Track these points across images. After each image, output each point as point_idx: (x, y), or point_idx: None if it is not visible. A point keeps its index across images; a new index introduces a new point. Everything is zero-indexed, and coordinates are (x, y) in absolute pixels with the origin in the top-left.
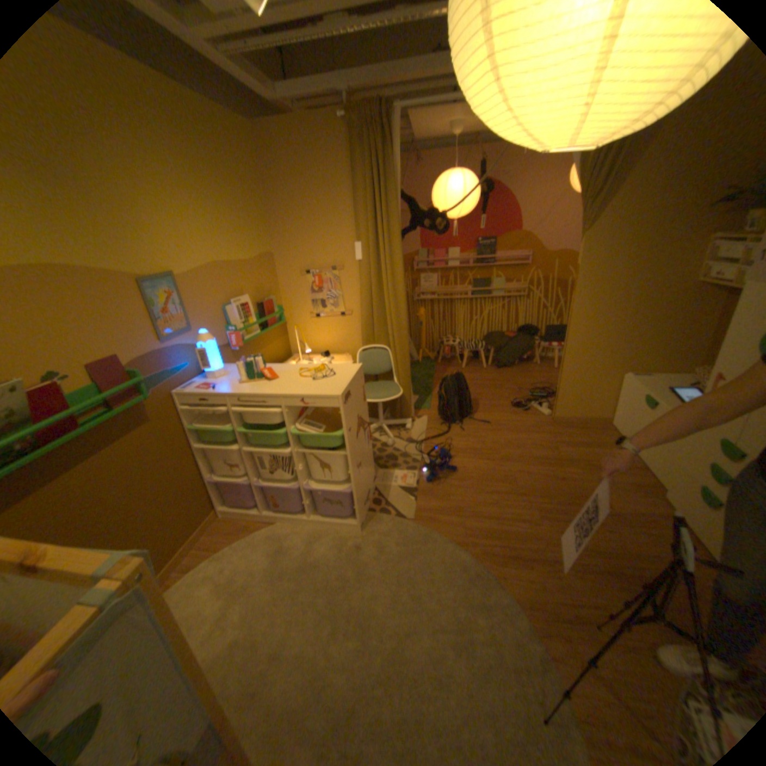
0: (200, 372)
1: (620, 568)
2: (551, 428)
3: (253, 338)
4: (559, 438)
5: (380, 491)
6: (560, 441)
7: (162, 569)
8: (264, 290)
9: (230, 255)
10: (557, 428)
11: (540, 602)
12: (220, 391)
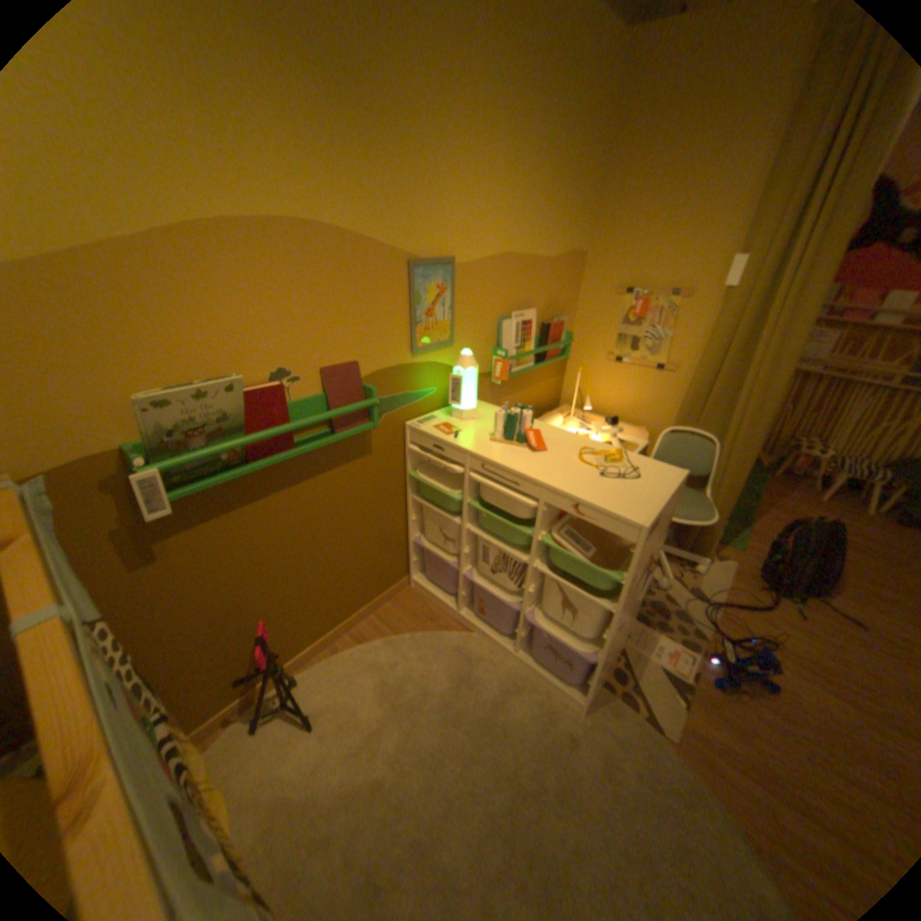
0: (444, 404)
1: None
2: None
3: (522, 372)
4: None
5: (630, 661)
6: None
7: (336, 626)
8: (557, 306)
9: (532, 245)
10: None
11: None
12: (463, 443)
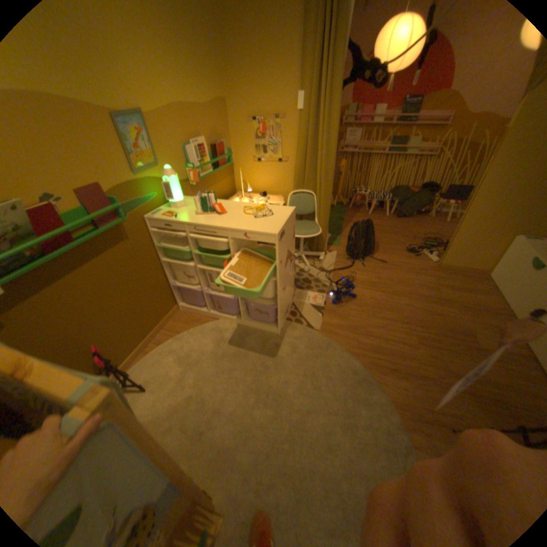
0: (165, 202)
1: (478, 390)
2: (437, 272)
3: (207, 176)
4: (442, 281)
5: (296, 306)
6: (443, 284)
7: (142, 341)
8: (217, 134)
9: (189, 96)
10: (442, 273)
11: (410, 405)
12: (181, 219)
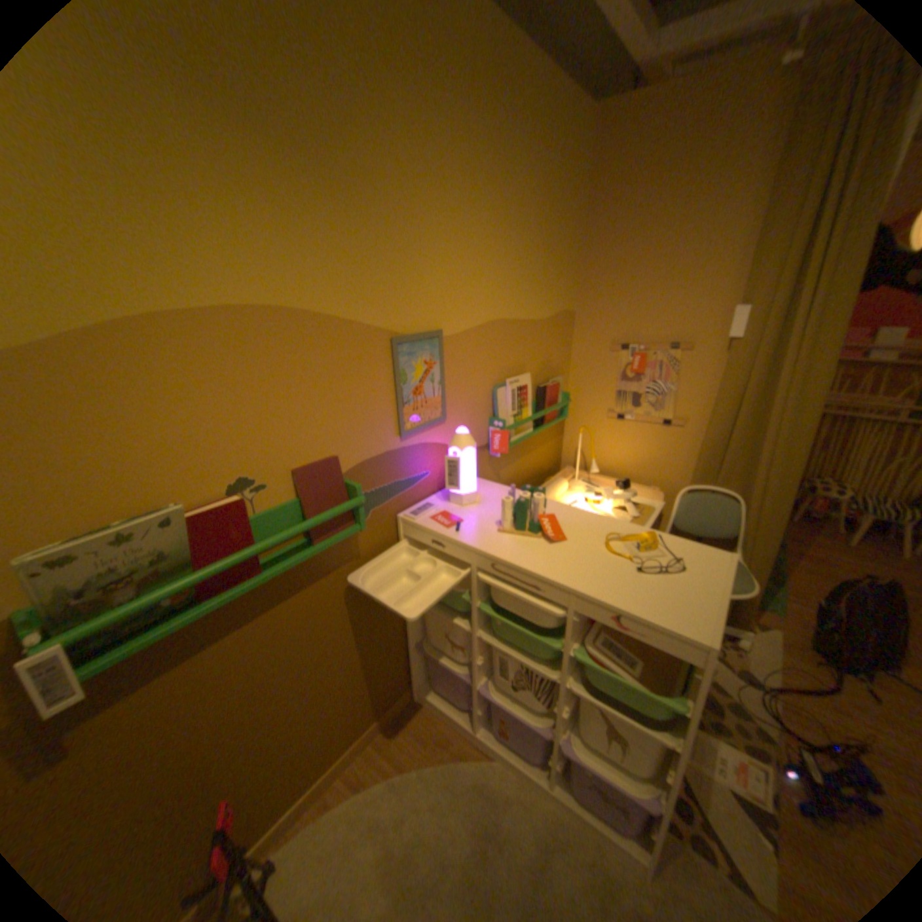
0: (441, 486)
1: None
2: None
3: (522, 440)
4: None
5: (690, 784)
6: None
7: (325, 772)
8: (551, 367)
9: (522, 309)
10: None
11: None
12: (468, 538)
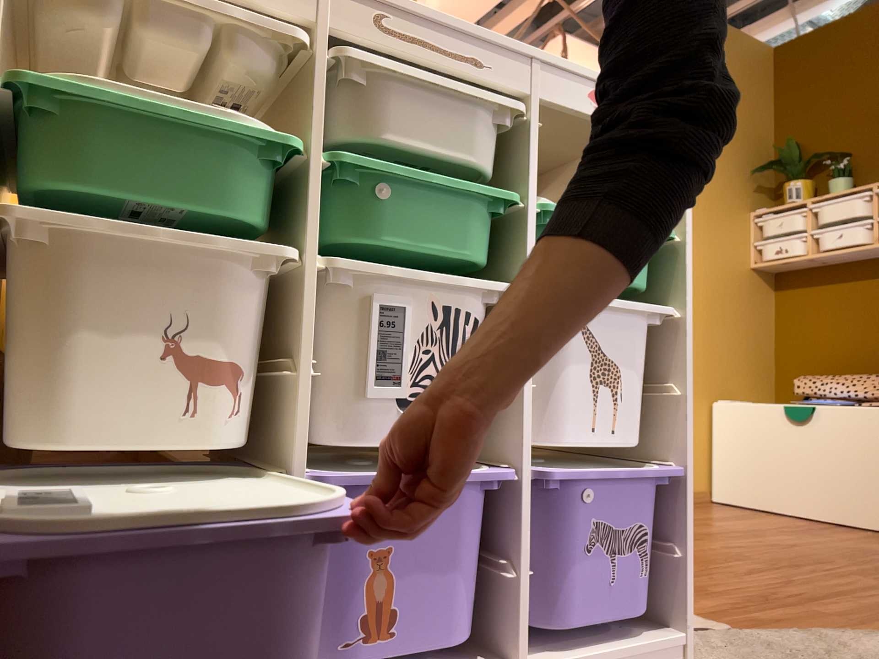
0: None
1: None
2: None
3: None
4: None
5: None
6: None
7: None
8: None
9: None
10: None
11: None
12: None
